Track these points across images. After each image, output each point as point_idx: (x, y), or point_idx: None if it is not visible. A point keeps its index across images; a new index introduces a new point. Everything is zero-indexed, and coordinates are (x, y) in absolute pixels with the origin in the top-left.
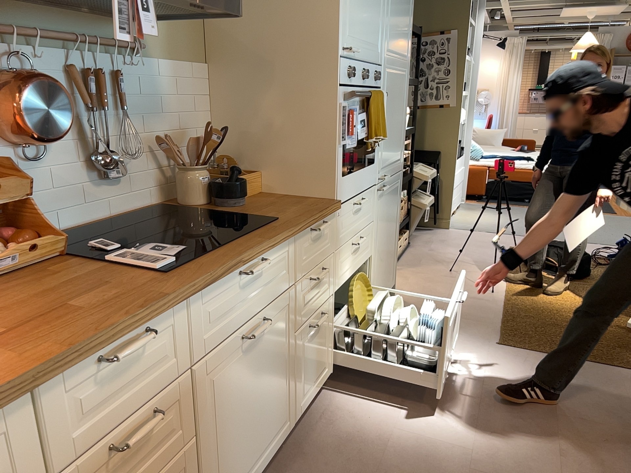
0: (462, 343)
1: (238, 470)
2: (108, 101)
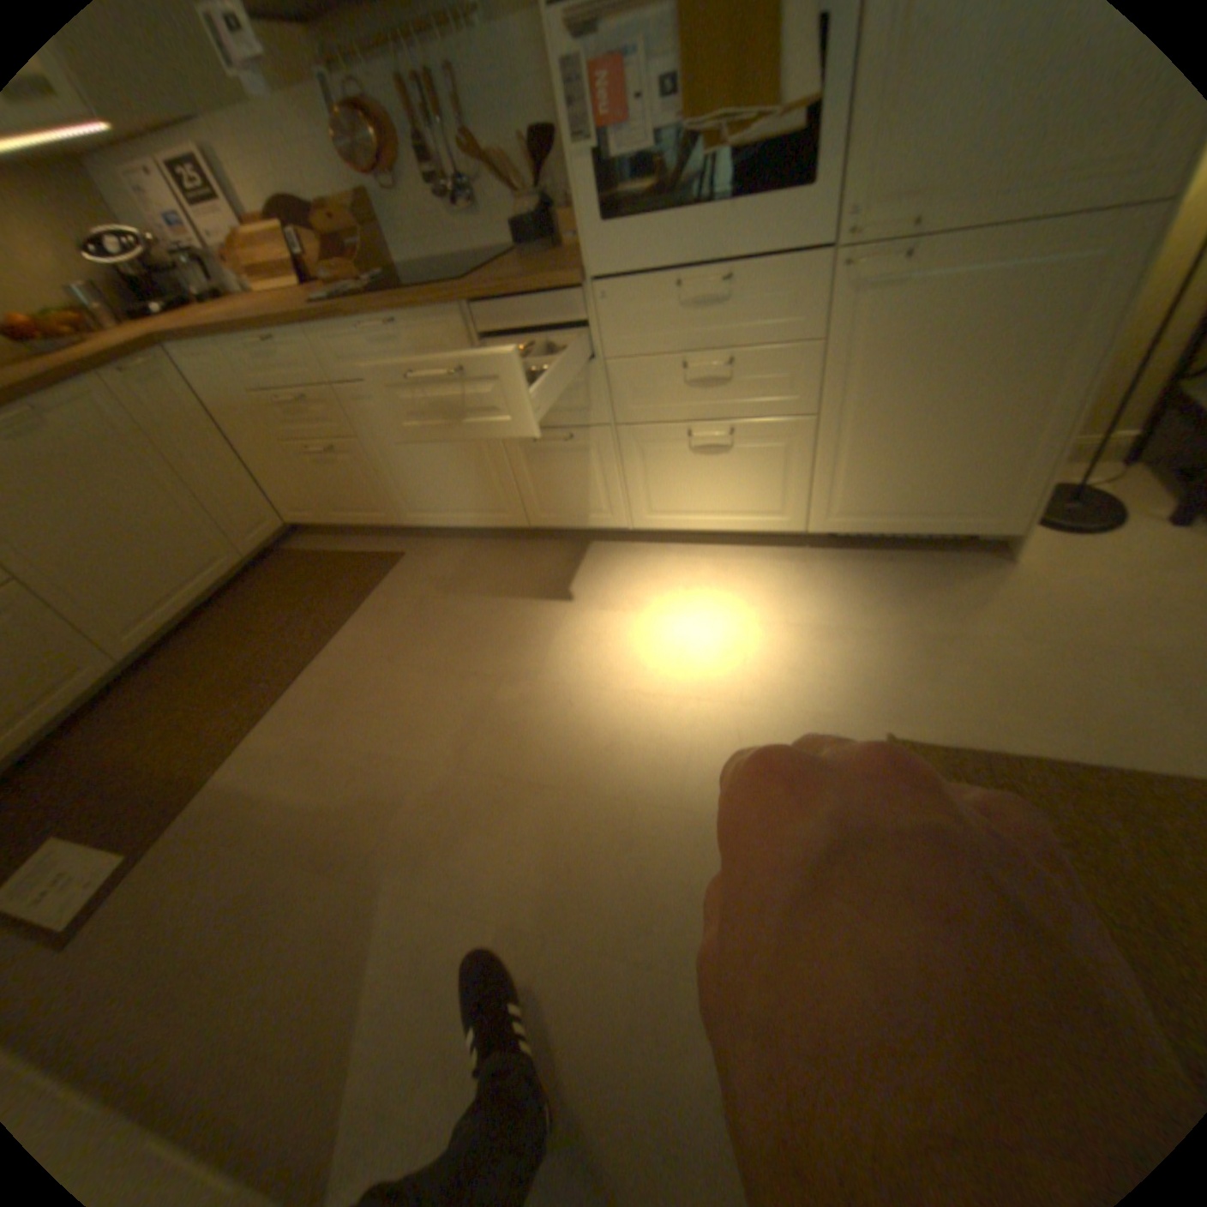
0: (857, 676)
1: (429, 500)
2: (444, 108)
